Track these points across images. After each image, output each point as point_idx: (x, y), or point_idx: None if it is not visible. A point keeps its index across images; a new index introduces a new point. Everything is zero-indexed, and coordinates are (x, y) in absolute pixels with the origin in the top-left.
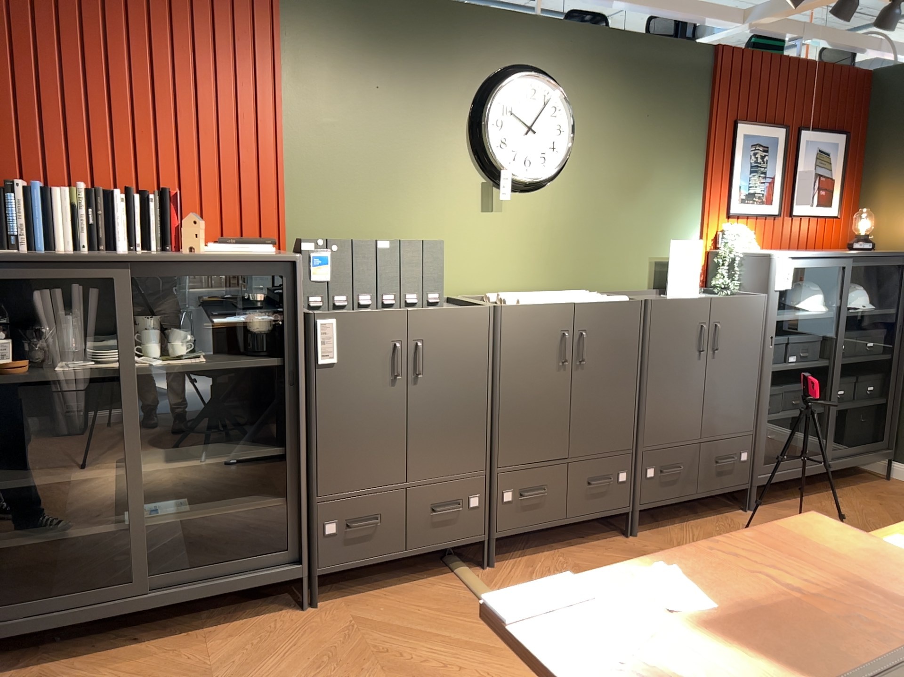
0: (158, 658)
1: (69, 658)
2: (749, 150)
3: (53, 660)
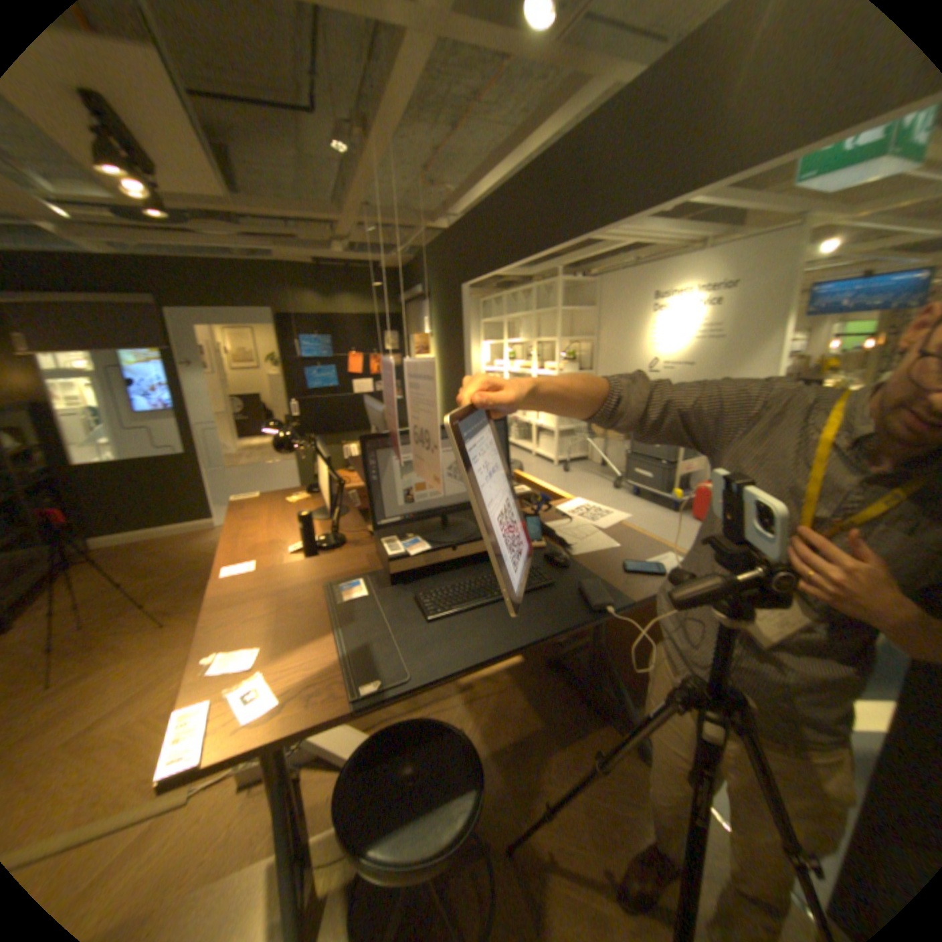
0: None
1: None
2: None
3: None
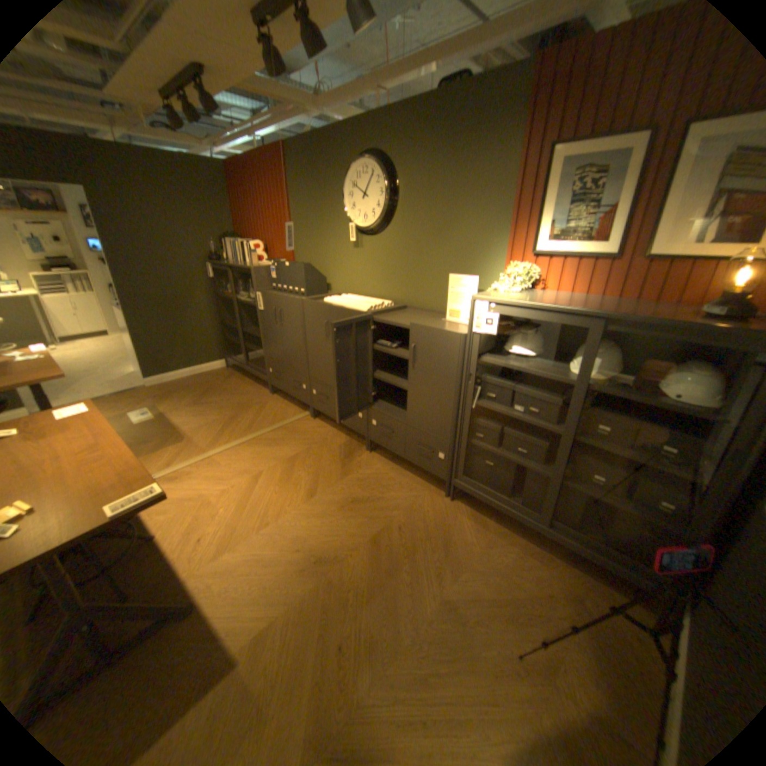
0: (241, 383)
1: (240, 375)
2: (571, 175)
3: (240, 373)
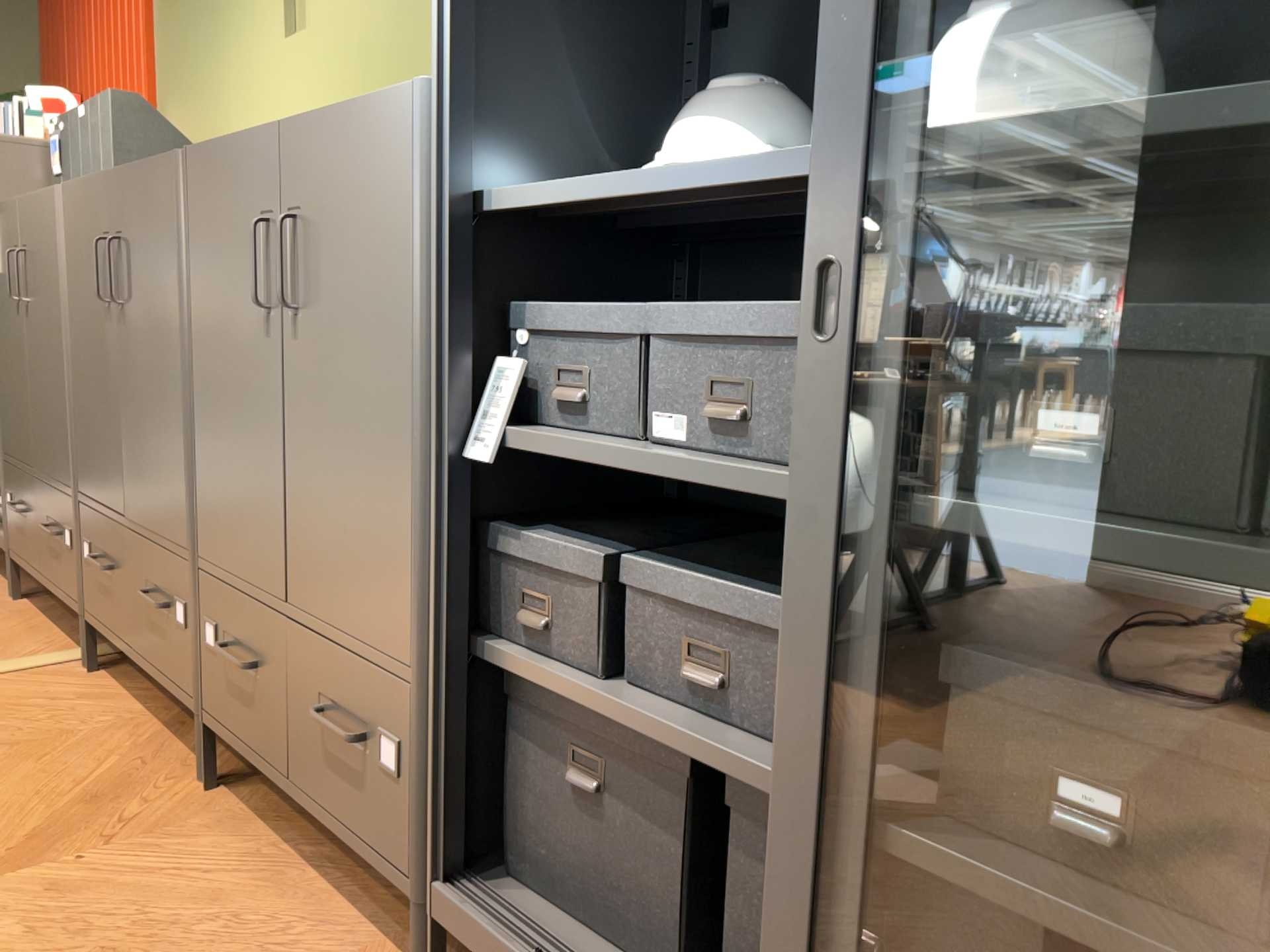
0: None
1: None
2: None
3: None
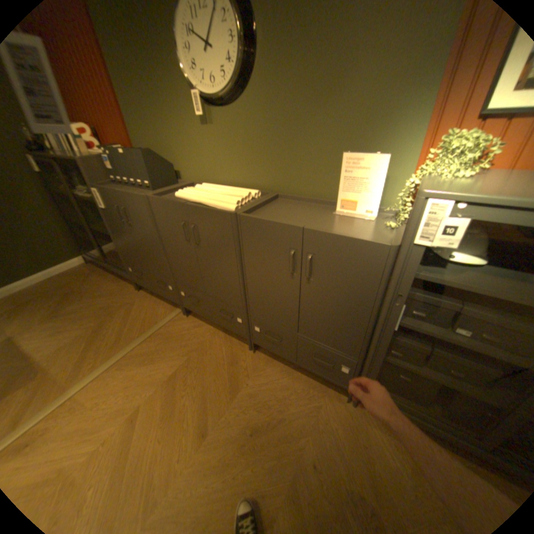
0: (104, 281)
1: (102, 270)
2: None
3: (101, 269)
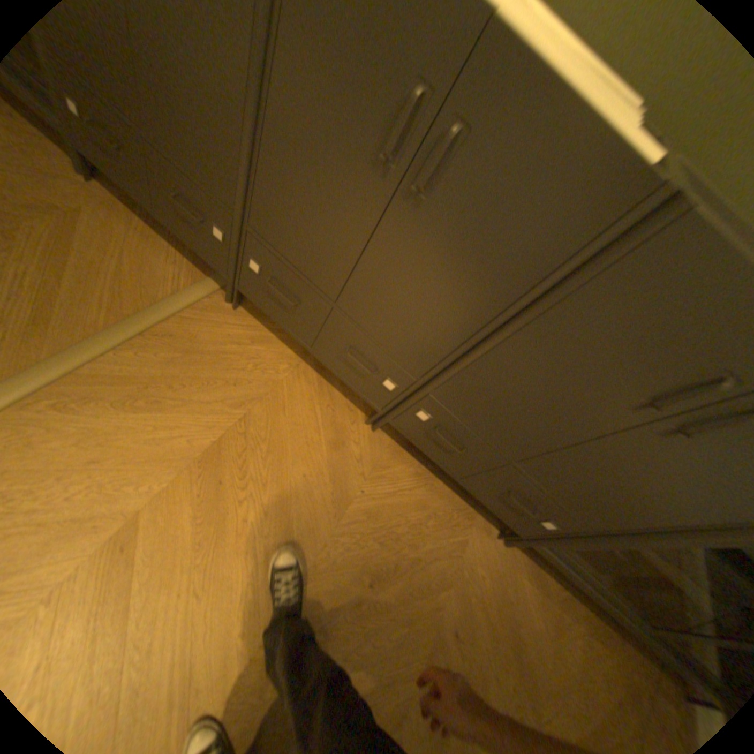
0: None
1: None
2: None
3: None
